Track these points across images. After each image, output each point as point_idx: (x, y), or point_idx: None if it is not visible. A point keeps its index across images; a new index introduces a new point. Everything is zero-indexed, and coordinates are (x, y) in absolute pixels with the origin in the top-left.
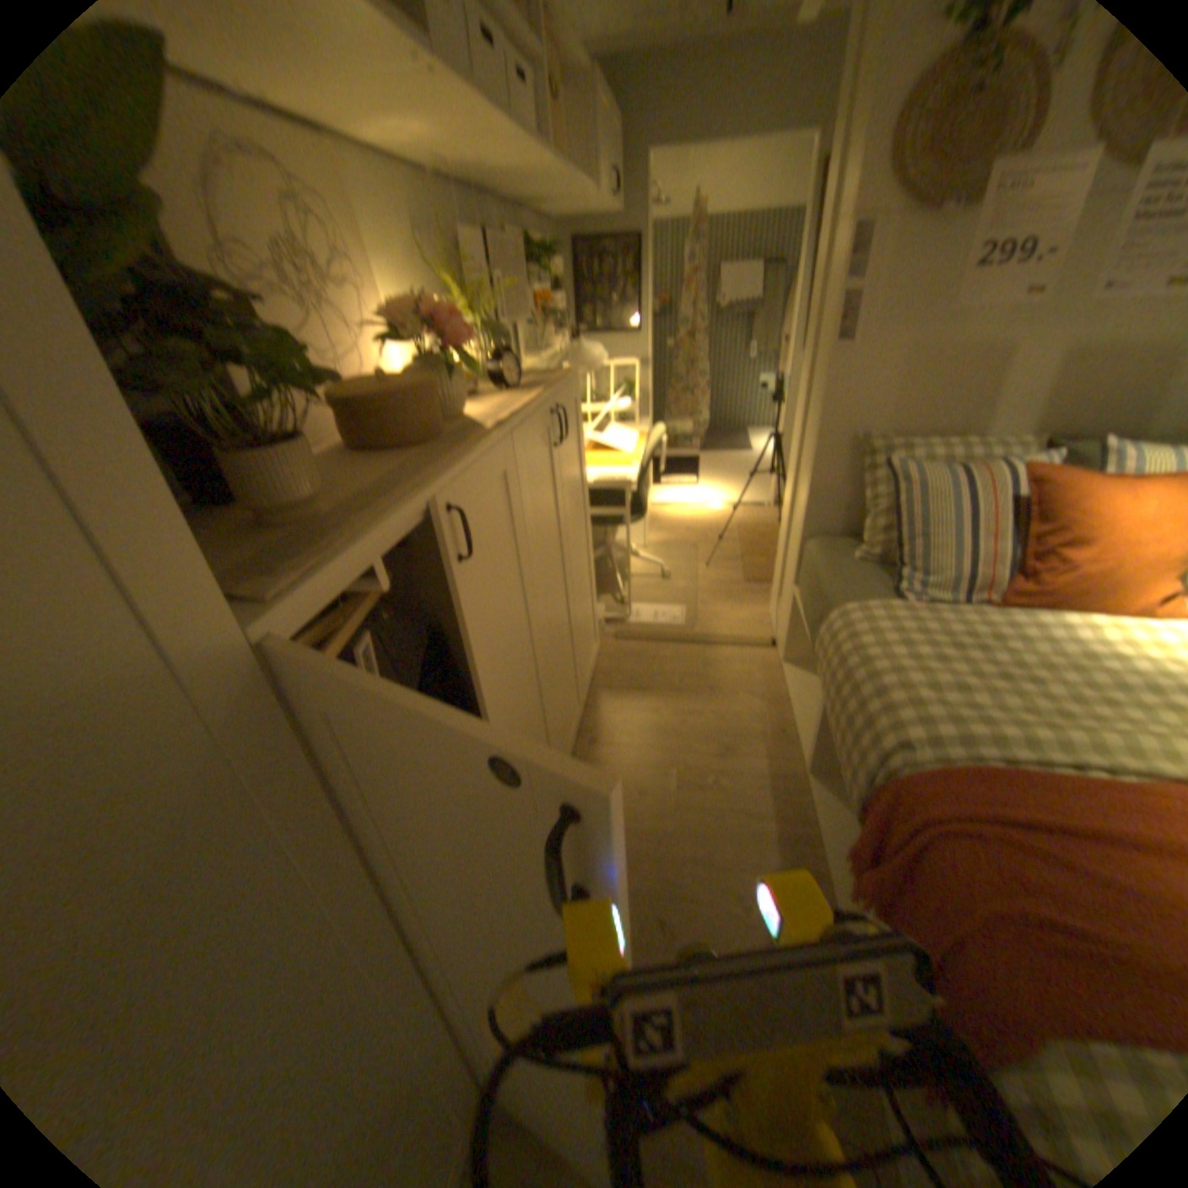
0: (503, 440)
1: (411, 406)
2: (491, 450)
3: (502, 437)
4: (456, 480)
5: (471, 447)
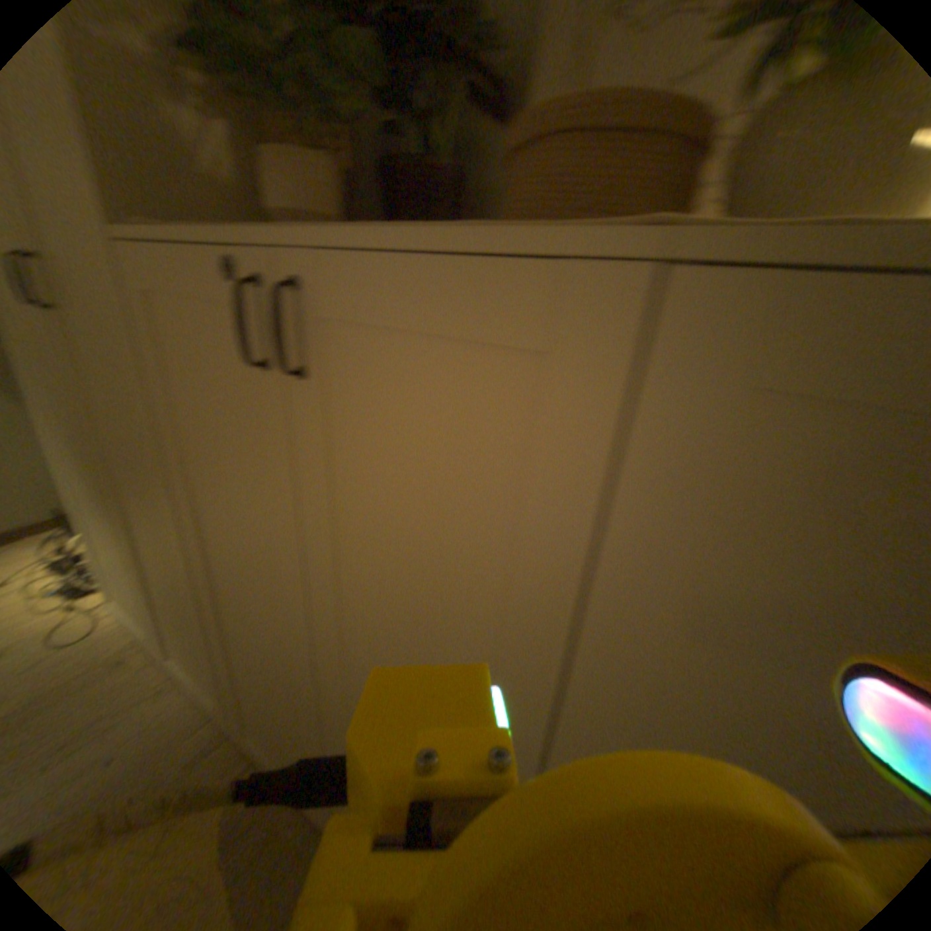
0: (579, 270)
1: (519, 161)
2: (484, 266)
3: (584, 262)
4: (324, 258)
5: (422, 228)
